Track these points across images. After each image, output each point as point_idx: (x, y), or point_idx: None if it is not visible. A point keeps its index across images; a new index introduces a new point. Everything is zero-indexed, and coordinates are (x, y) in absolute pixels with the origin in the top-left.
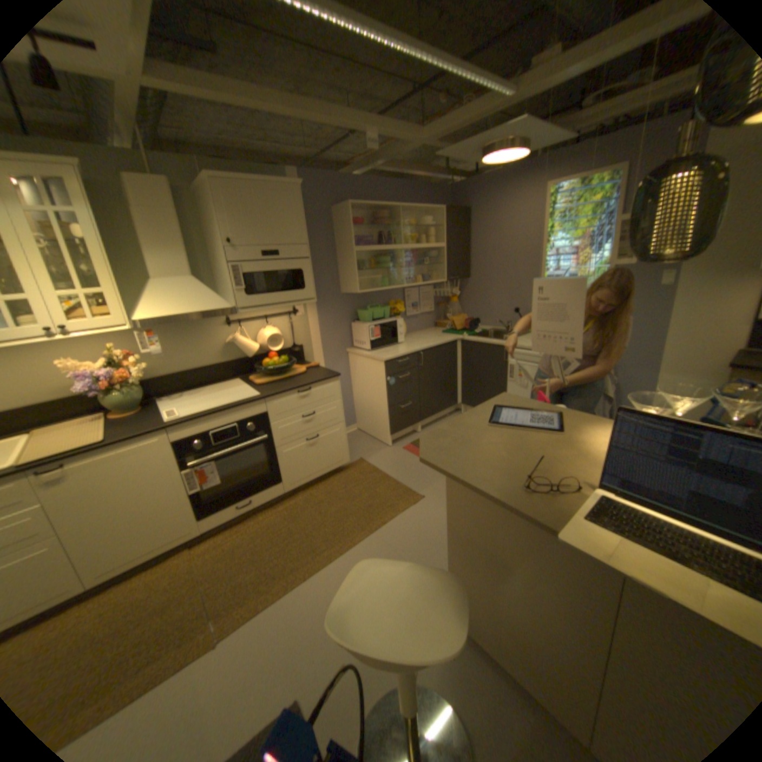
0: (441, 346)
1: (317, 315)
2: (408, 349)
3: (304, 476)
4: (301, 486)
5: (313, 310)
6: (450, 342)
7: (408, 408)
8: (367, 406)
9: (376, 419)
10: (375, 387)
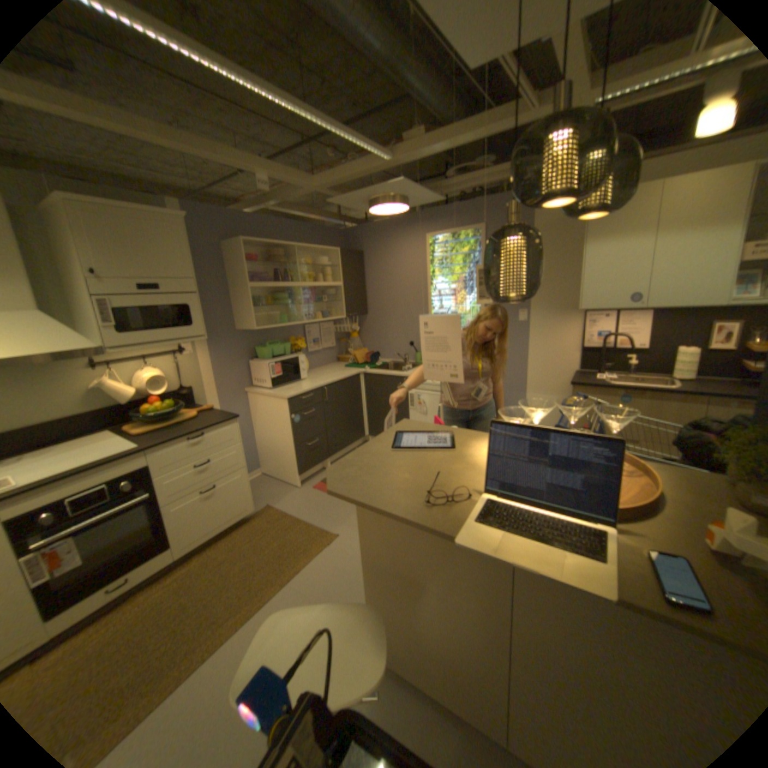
0: (345, 380)
1: (210, 354)
2: (312, 385)
3: (198, 537)
4: (195, 549)
5: (204, 349)
6: (354, 376)
7: (315, 446)
8: (271, 447)
9: (282, 460)
10: (279, 426)
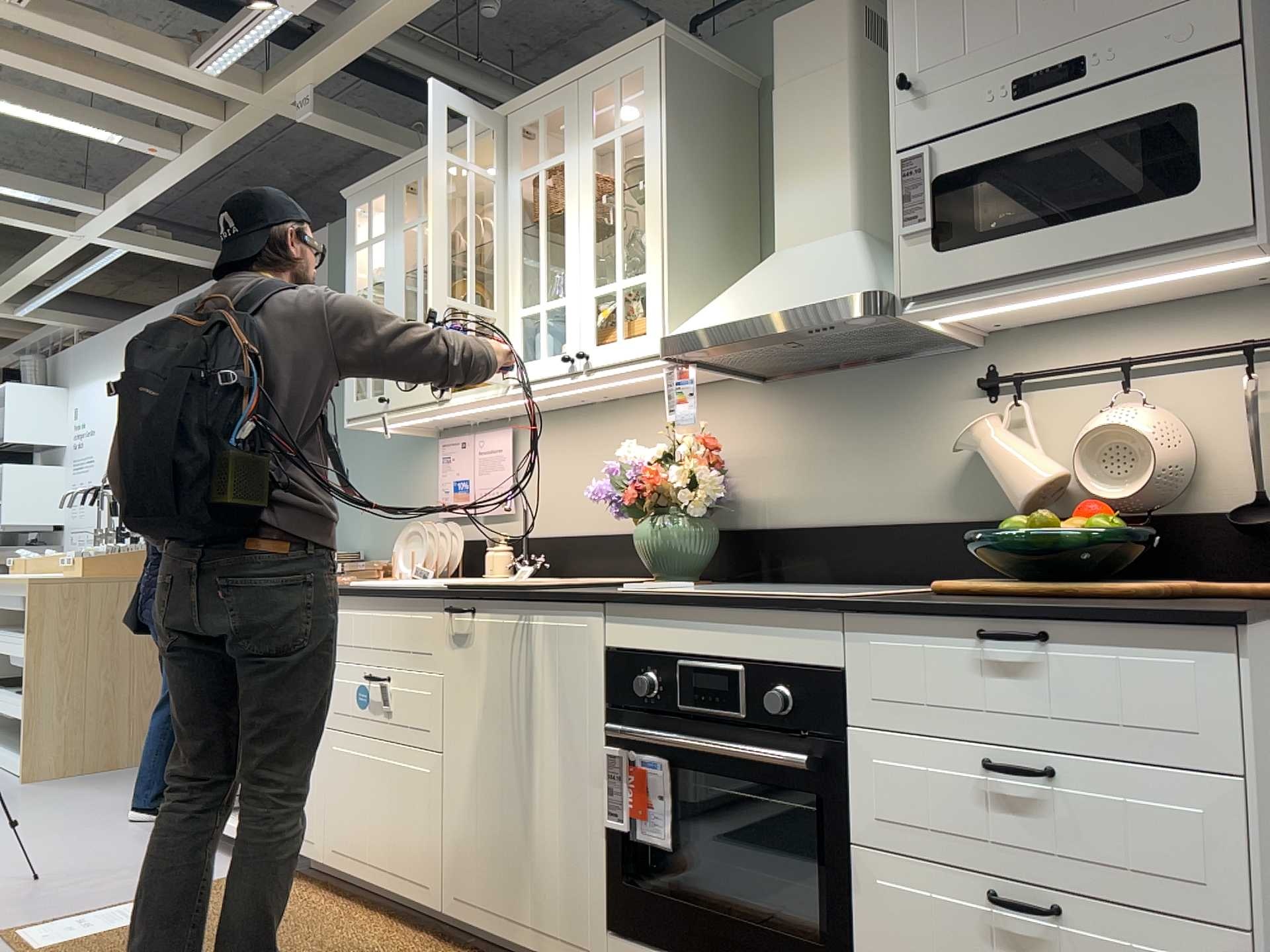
0: None
1: None
2: None
3: None
4: None
5: None
6: None
7: None
8: None
9: None
10: None
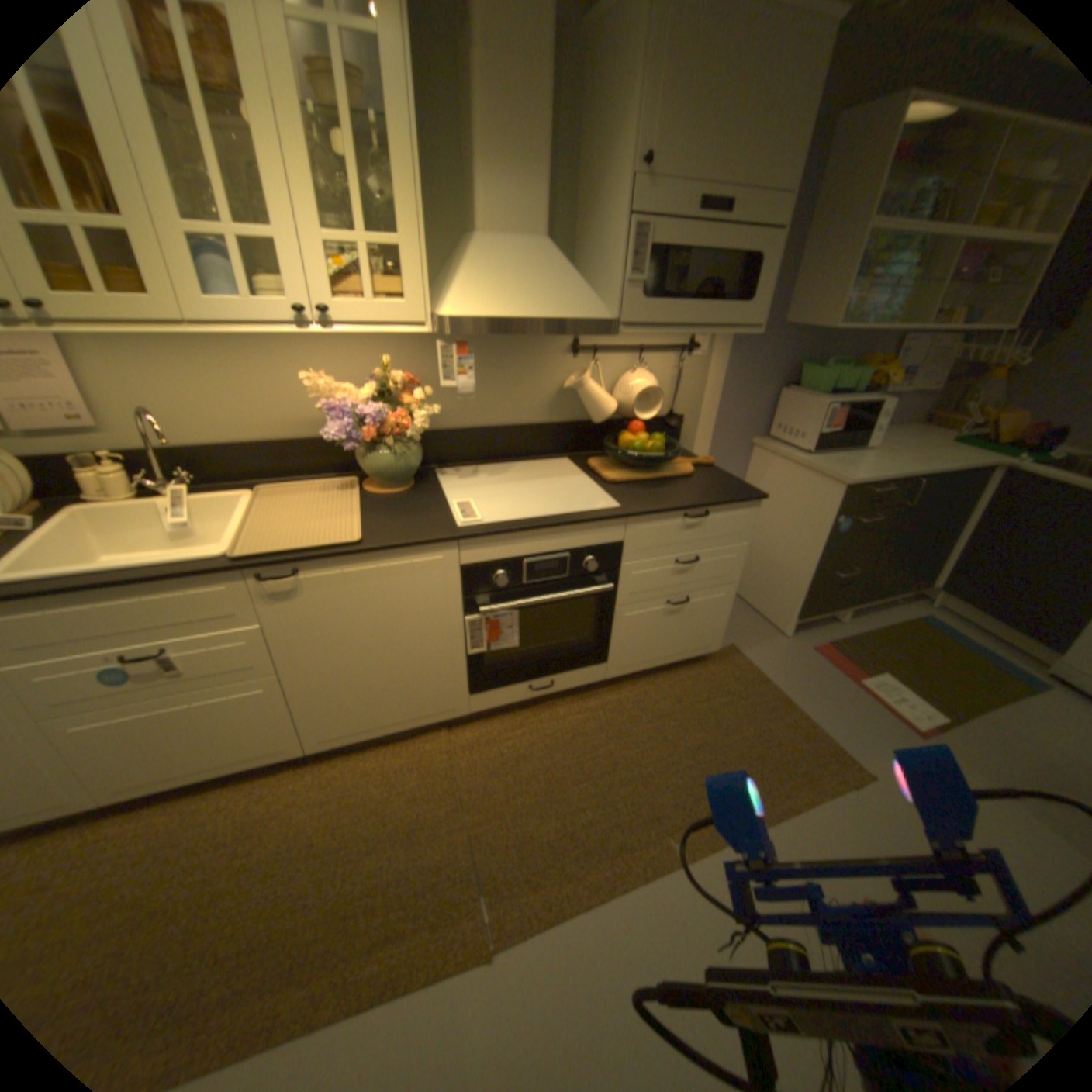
0: (967, 470)
1: (728, 359)
2: (894, 463)
3: (643, 659)
4: (634, 673)
5: (724, 348)
6: (988, 465)
7: (850, 578)
8: (762, 550)
9: (776, 579)
10: (800, 523)
